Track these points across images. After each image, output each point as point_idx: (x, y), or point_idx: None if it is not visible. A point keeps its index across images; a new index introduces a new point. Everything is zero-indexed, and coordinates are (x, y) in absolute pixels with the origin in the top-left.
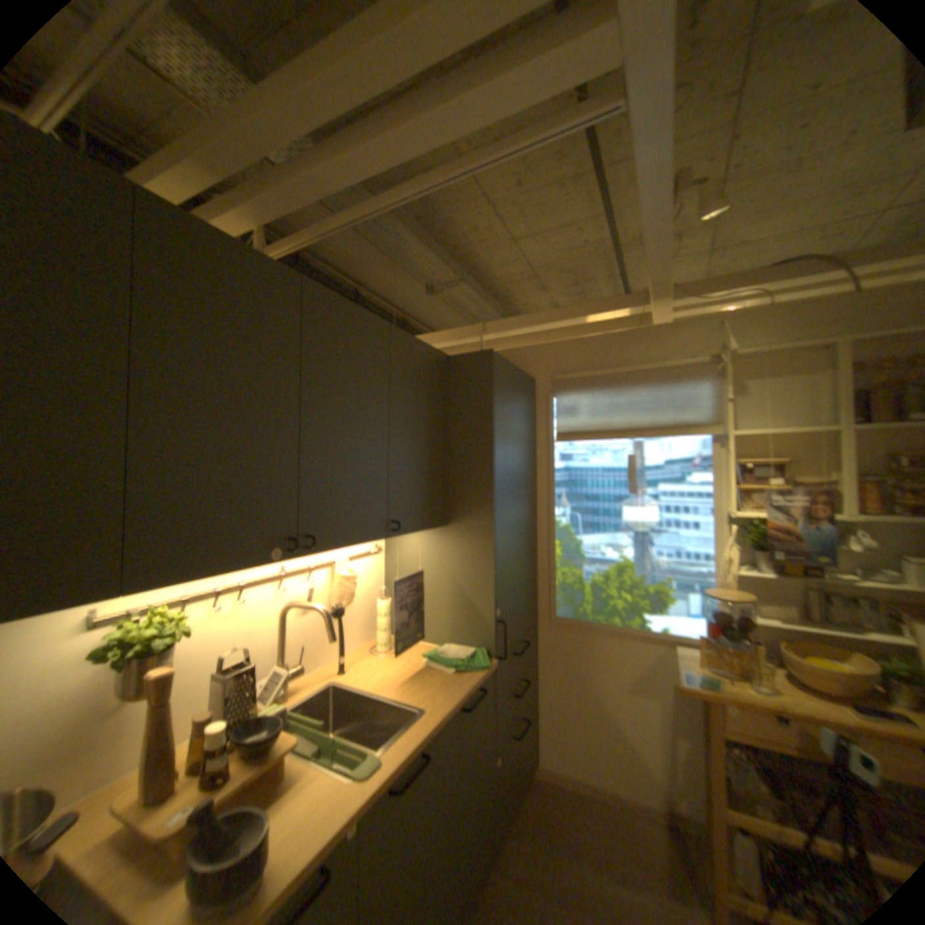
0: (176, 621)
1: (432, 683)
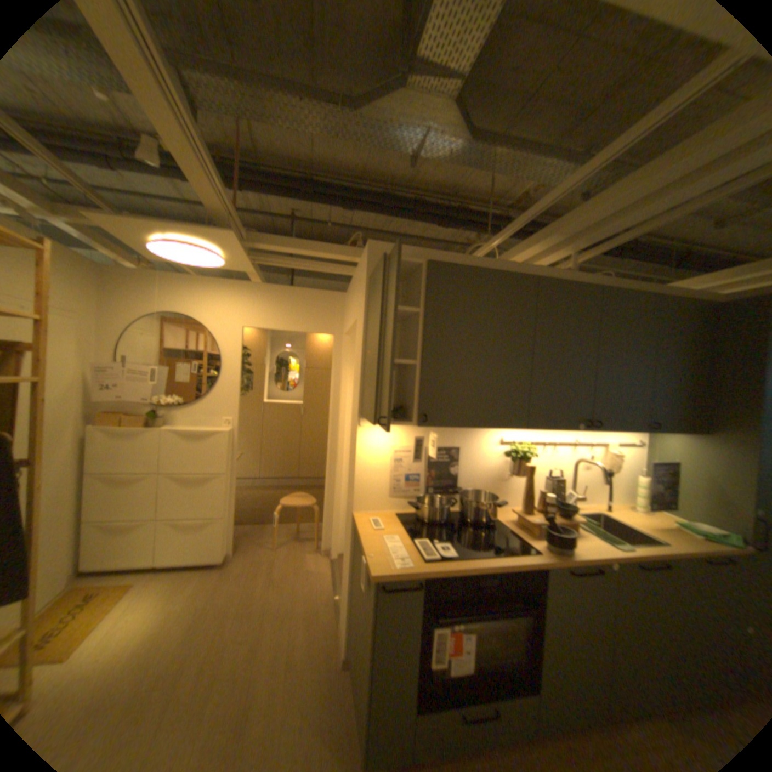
0: (532, 448)
1: (680, 537)
